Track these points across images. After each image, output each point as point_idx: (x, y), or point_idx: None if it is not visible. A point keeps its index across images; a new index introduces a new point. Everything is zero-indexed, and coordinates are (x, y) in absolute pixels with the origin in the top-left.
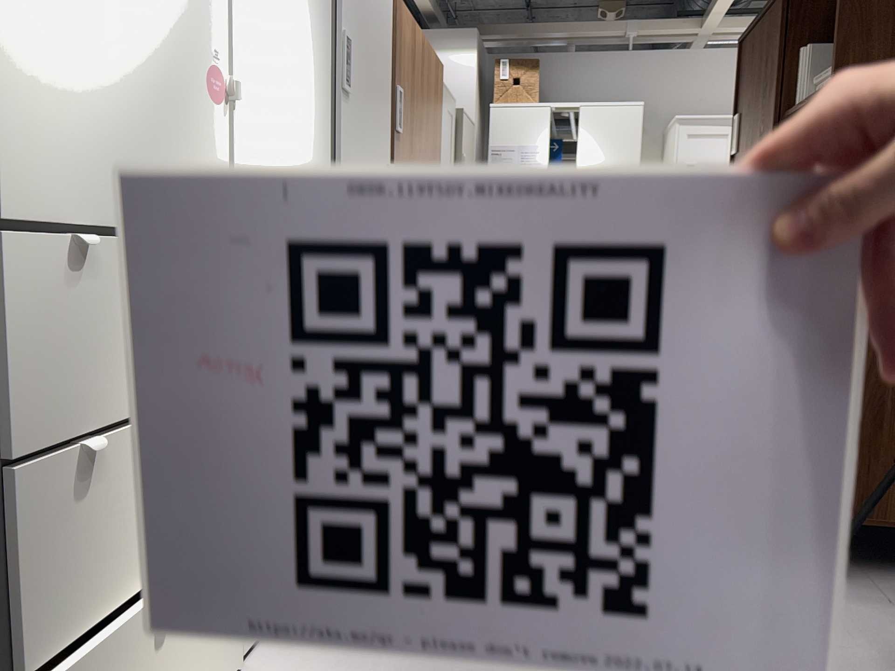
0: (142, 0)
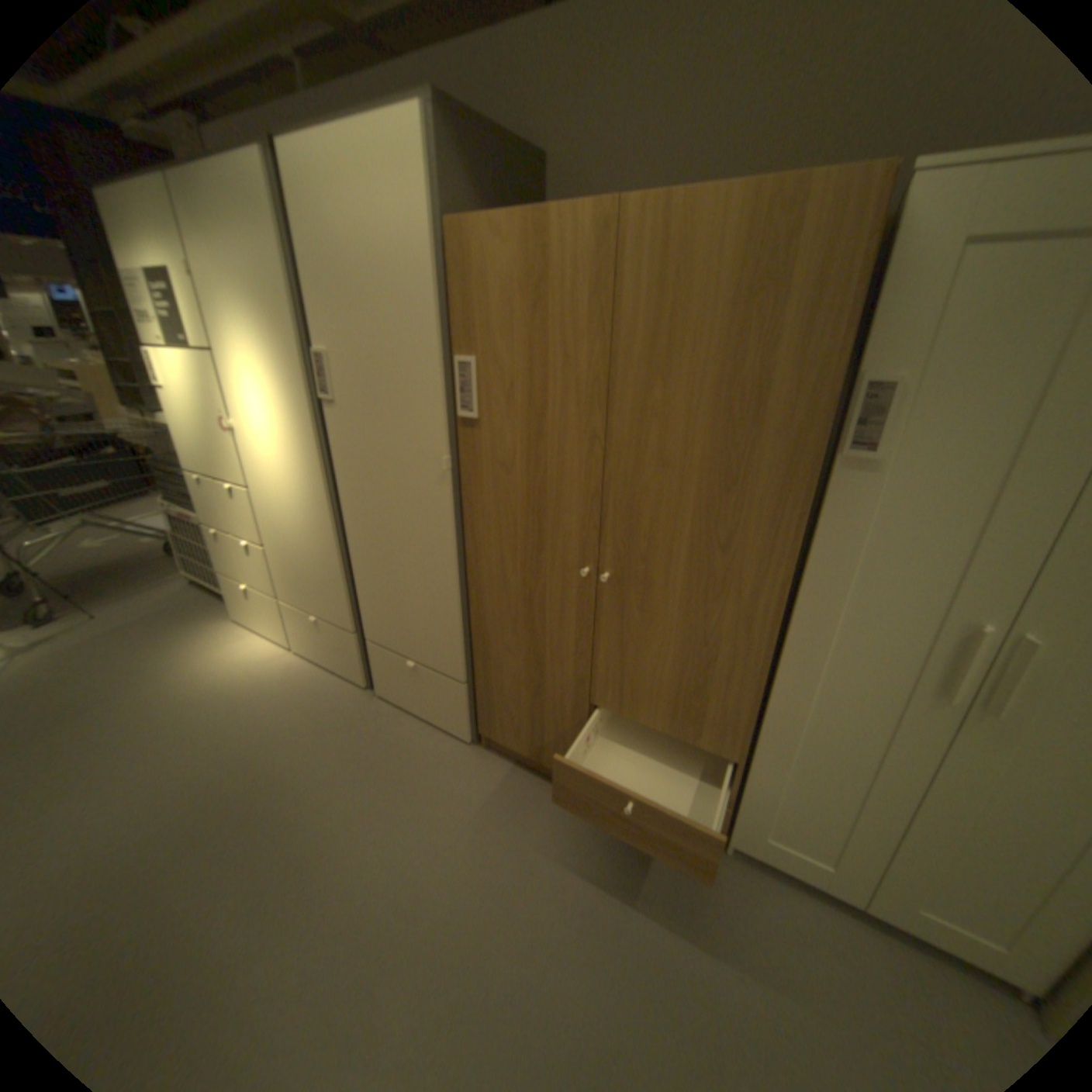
0: (197, 405)
